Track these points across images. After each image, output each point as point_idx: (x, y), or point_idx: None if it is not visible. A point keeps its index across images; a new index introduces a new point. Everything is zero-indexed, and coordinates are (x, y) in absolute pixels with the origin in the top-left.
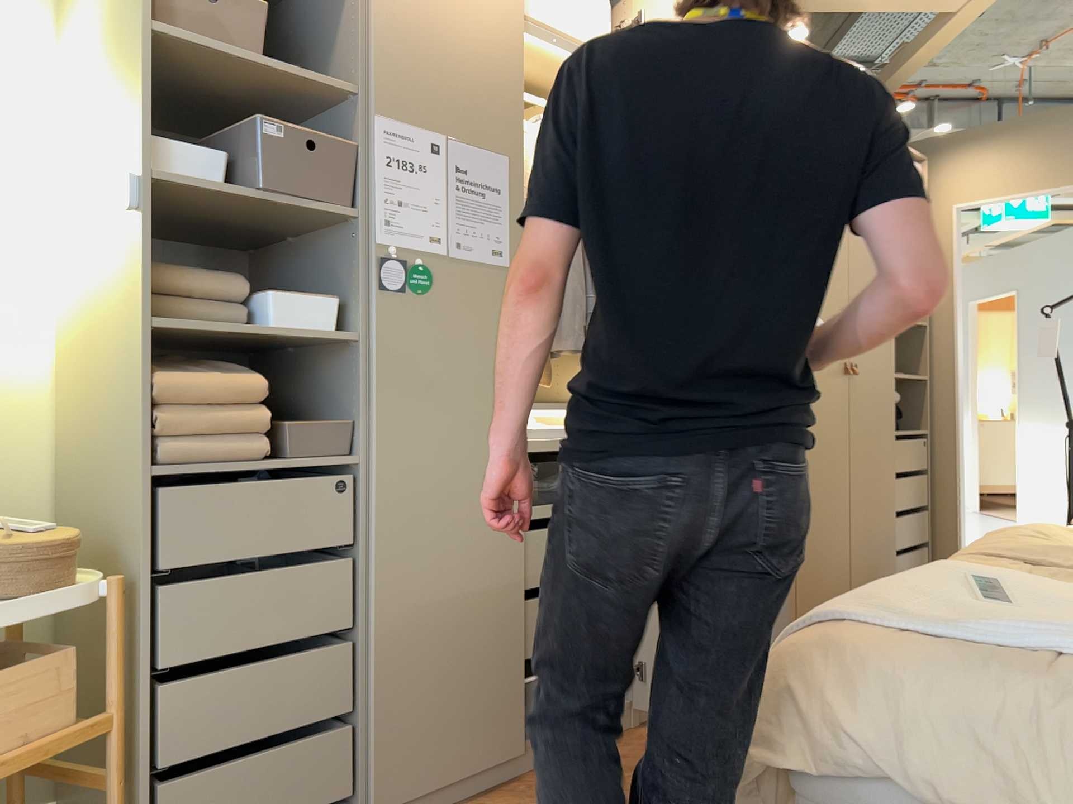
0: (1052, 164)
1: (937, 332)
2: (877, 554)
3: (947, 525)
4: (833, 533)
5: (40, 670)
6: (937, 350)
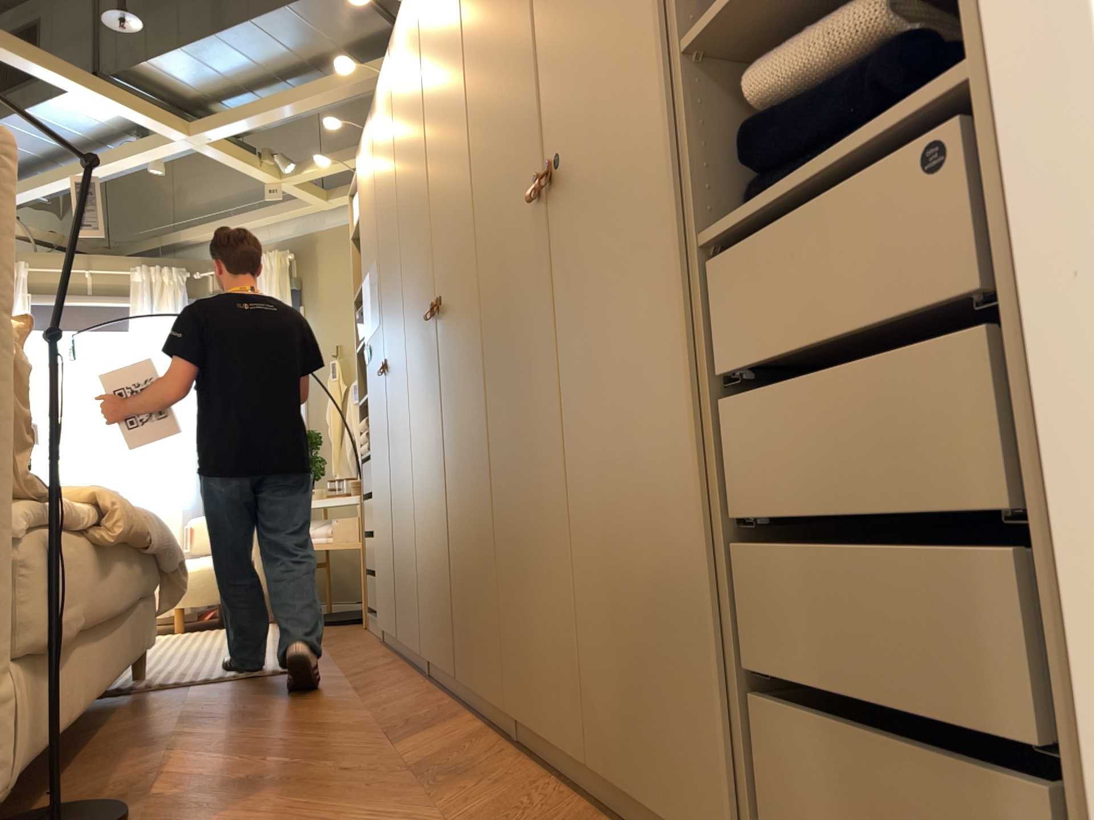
0: None
1: None
2: (634, 623)
3: None
4: (538, 533)
5: (356, 518)
6: None
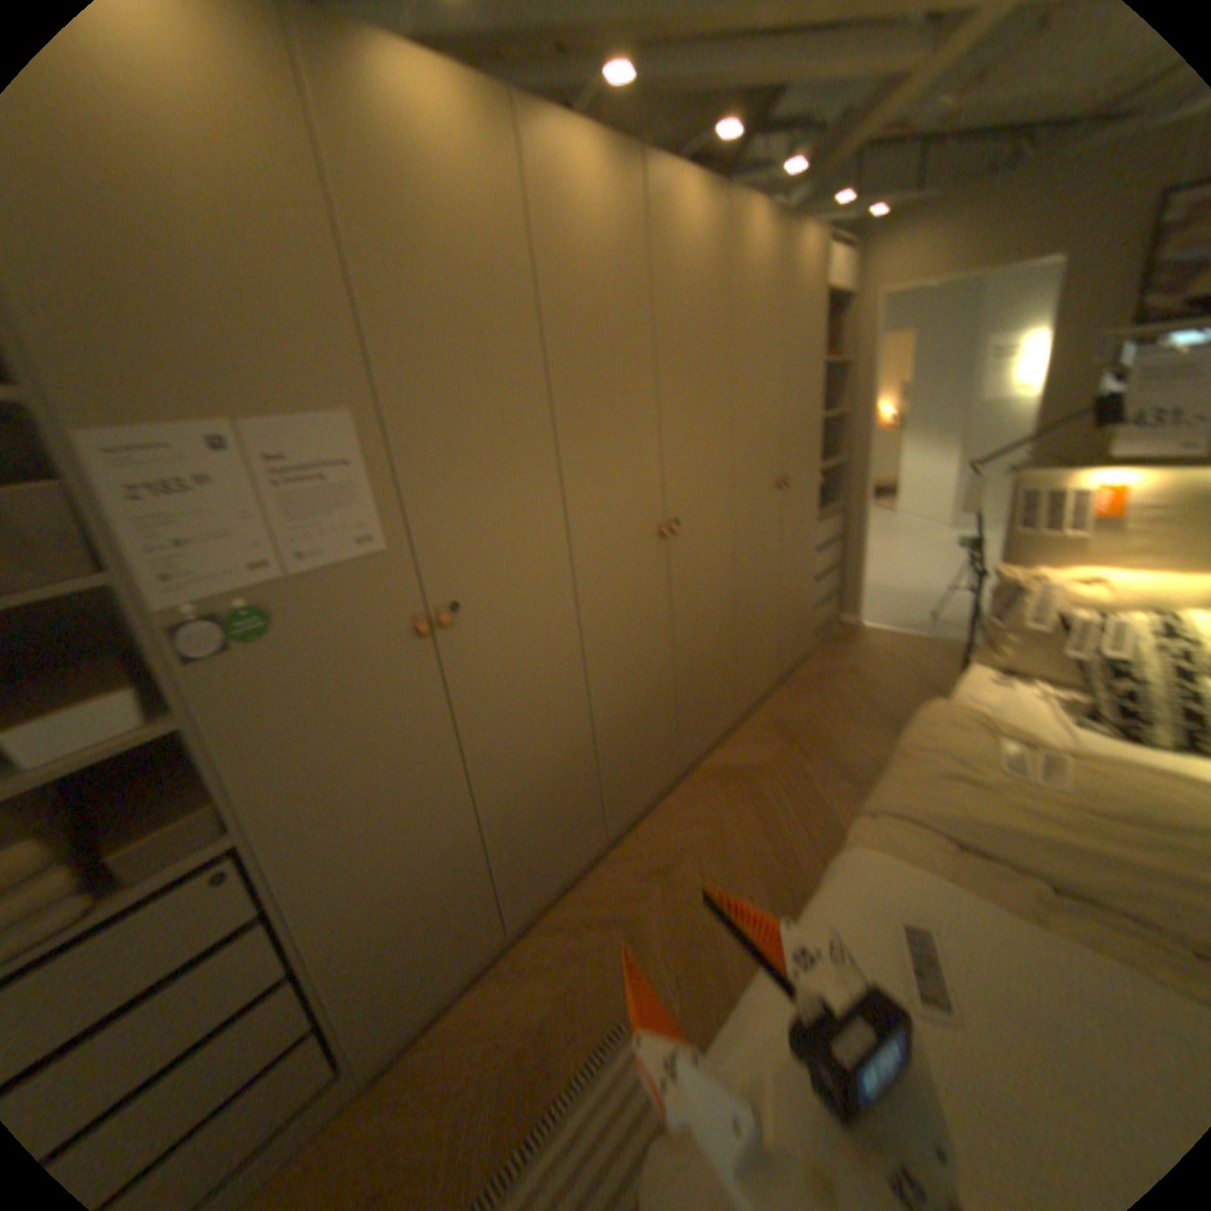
0: (980, 246)
1: (857, 418)
2: (800, 624)
3: (853, 576)
4: (766, 628)
5: None
6: (856, 435)
